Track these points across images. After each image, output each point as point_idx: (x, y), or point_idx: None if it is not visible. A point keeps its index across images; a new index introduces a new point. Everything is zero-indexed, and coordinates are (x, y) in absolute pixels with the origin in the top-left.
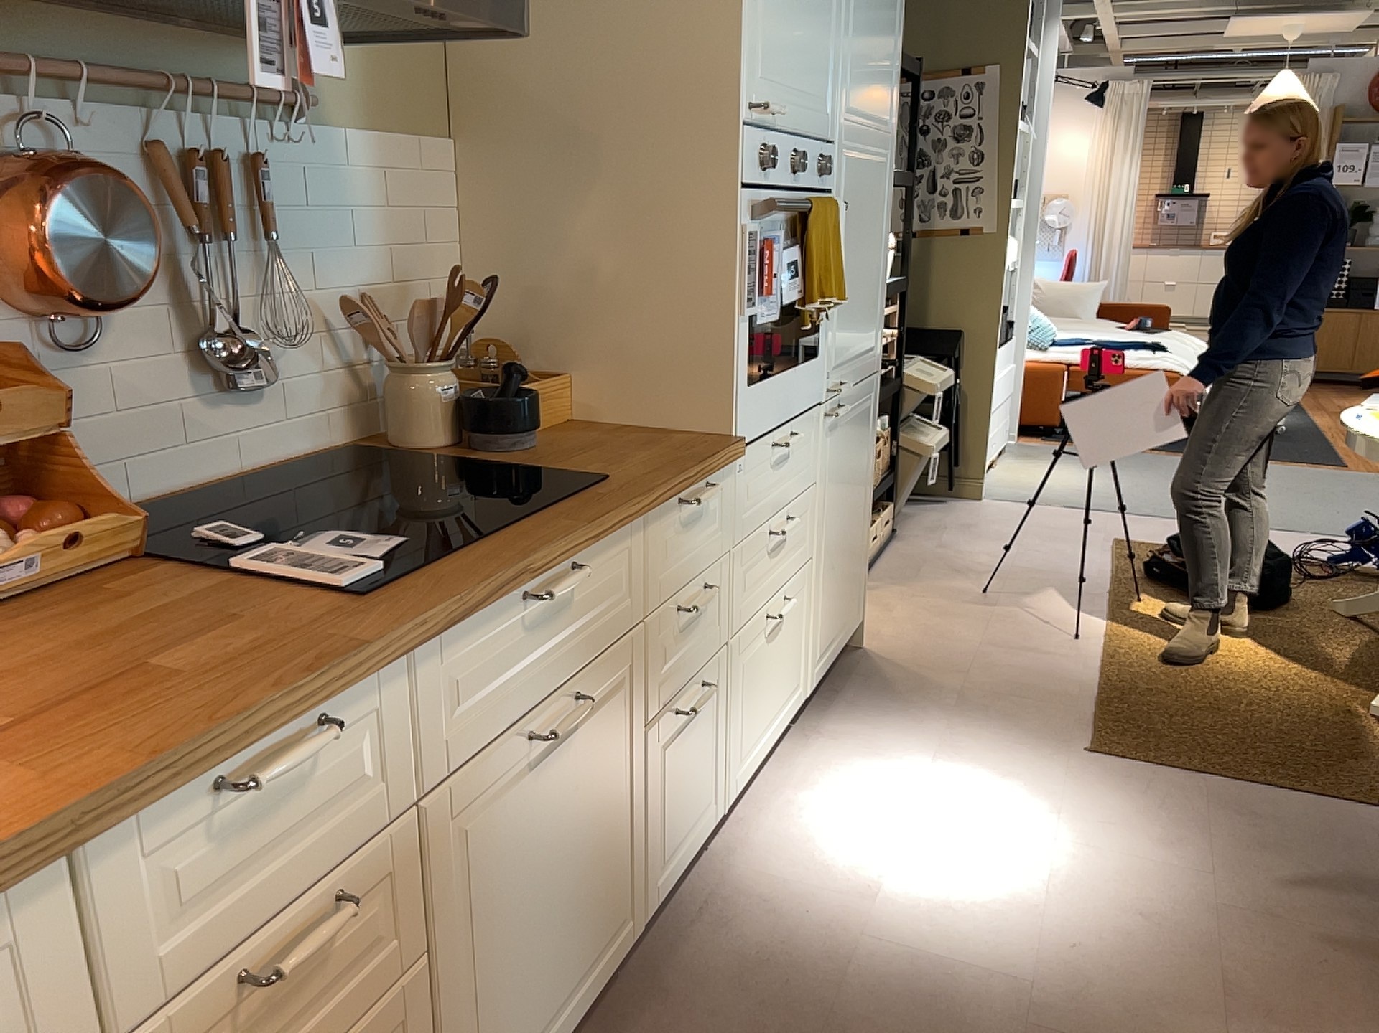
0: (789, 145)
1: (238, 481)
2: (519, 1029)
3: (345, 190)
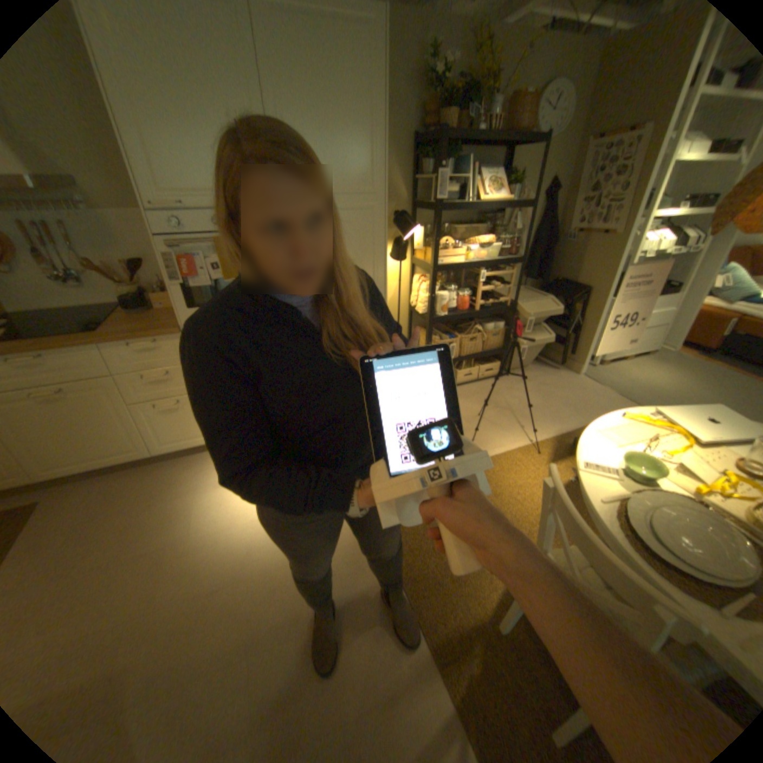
0: (205, 214)
1: (78, 308)
2: (62, 459)
3: (105, 228)
